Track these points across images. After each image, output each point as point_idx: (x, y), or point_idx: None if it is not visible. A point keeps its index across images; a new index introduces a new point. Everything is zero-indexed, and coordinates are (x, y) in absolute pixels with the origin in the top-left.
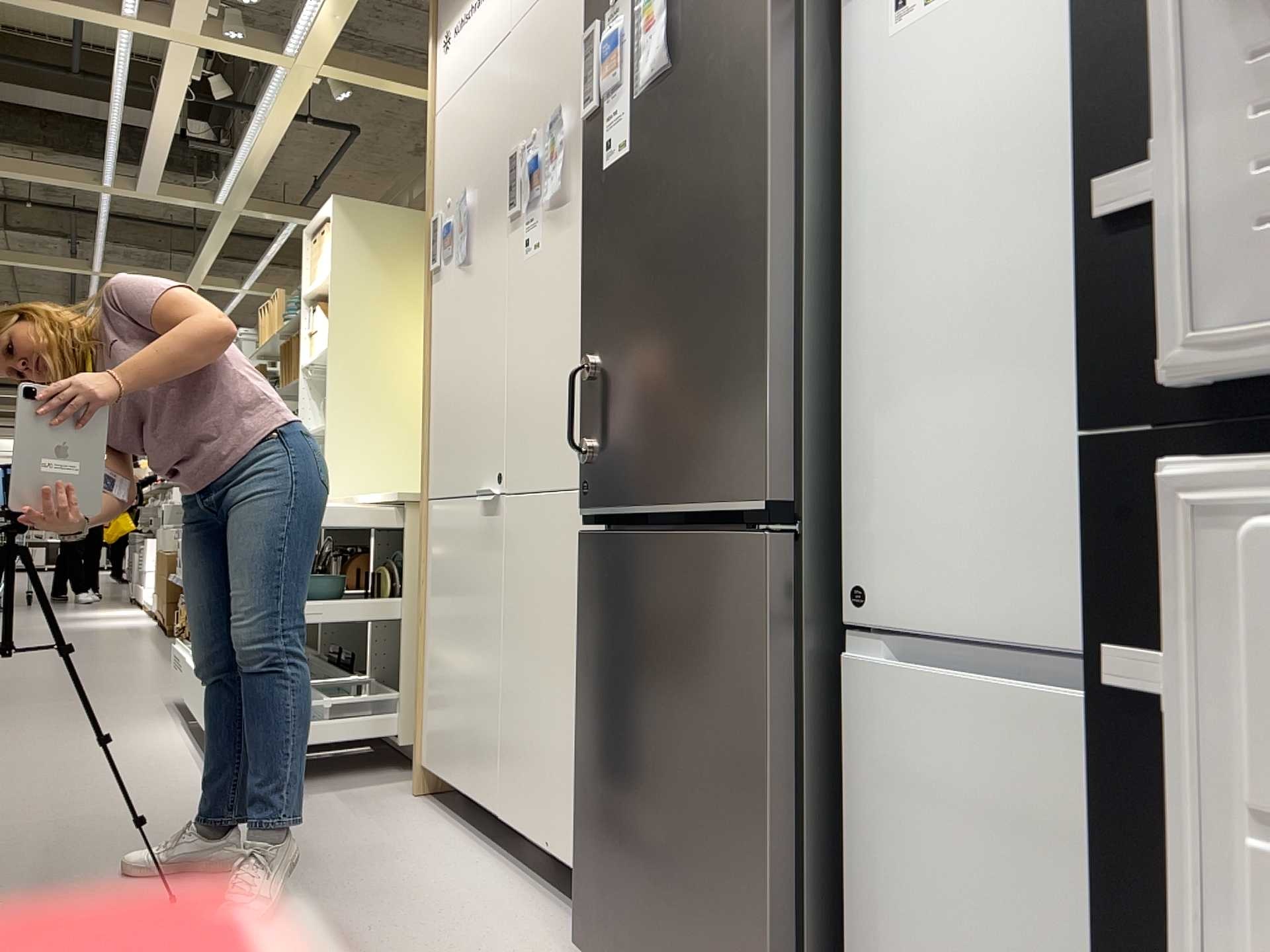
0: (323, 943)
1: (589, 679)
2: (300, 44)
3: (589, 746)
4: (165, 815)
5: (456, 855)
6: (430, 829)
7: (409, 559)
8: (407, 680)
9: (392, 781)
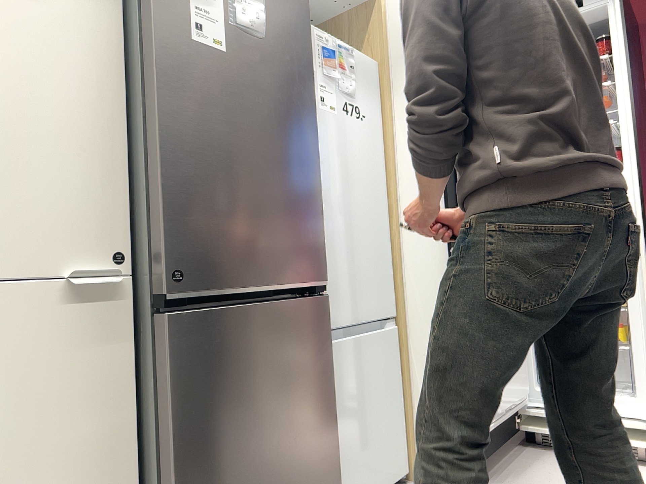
0: None
1: (192, 427)
2: None
3: (194, 482)
4: None
5: None
6: None
7: None
8: None
9: None
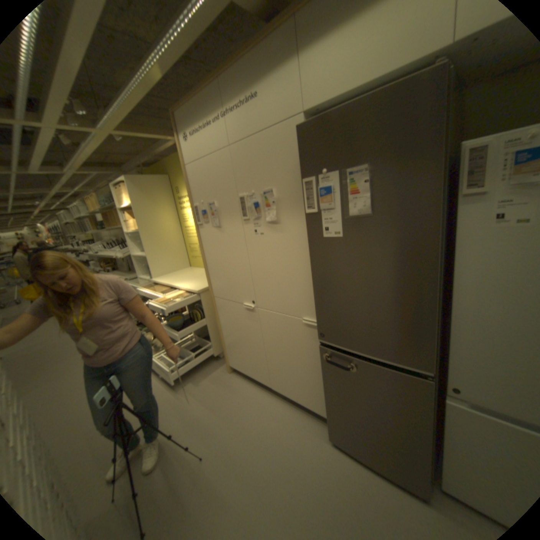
0: (257, 461)
1: (330, 385)
2: (101, 123)
3: (332, 400)
4: (161, 409)
5: (260, 399)
6: (244, 389)
7: (205, 307)
8: (212, 339)
9: (217, 367)
